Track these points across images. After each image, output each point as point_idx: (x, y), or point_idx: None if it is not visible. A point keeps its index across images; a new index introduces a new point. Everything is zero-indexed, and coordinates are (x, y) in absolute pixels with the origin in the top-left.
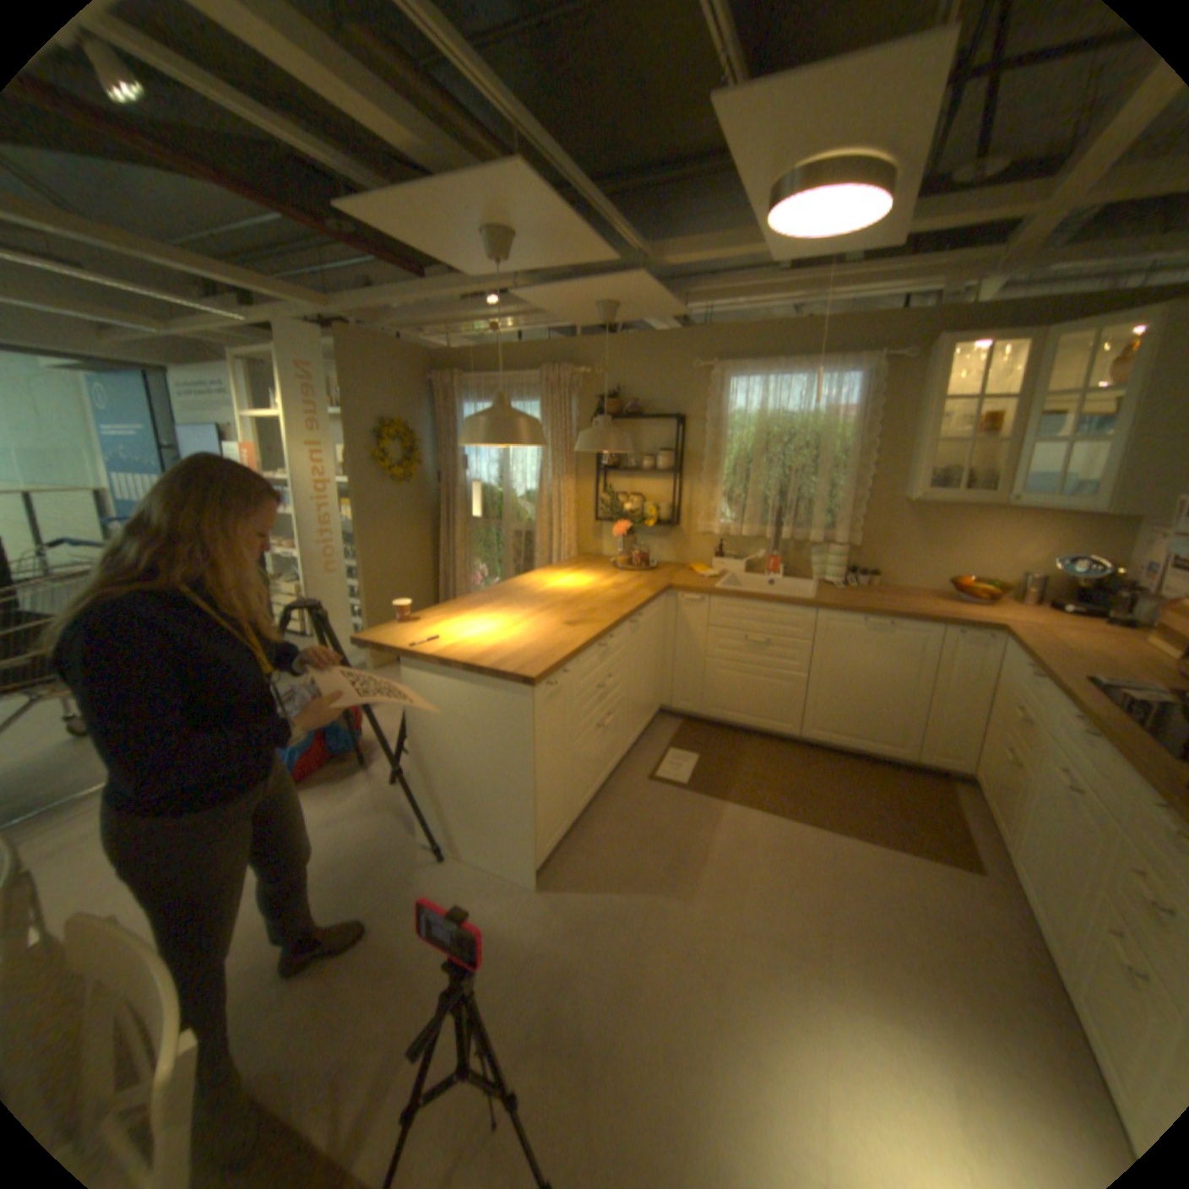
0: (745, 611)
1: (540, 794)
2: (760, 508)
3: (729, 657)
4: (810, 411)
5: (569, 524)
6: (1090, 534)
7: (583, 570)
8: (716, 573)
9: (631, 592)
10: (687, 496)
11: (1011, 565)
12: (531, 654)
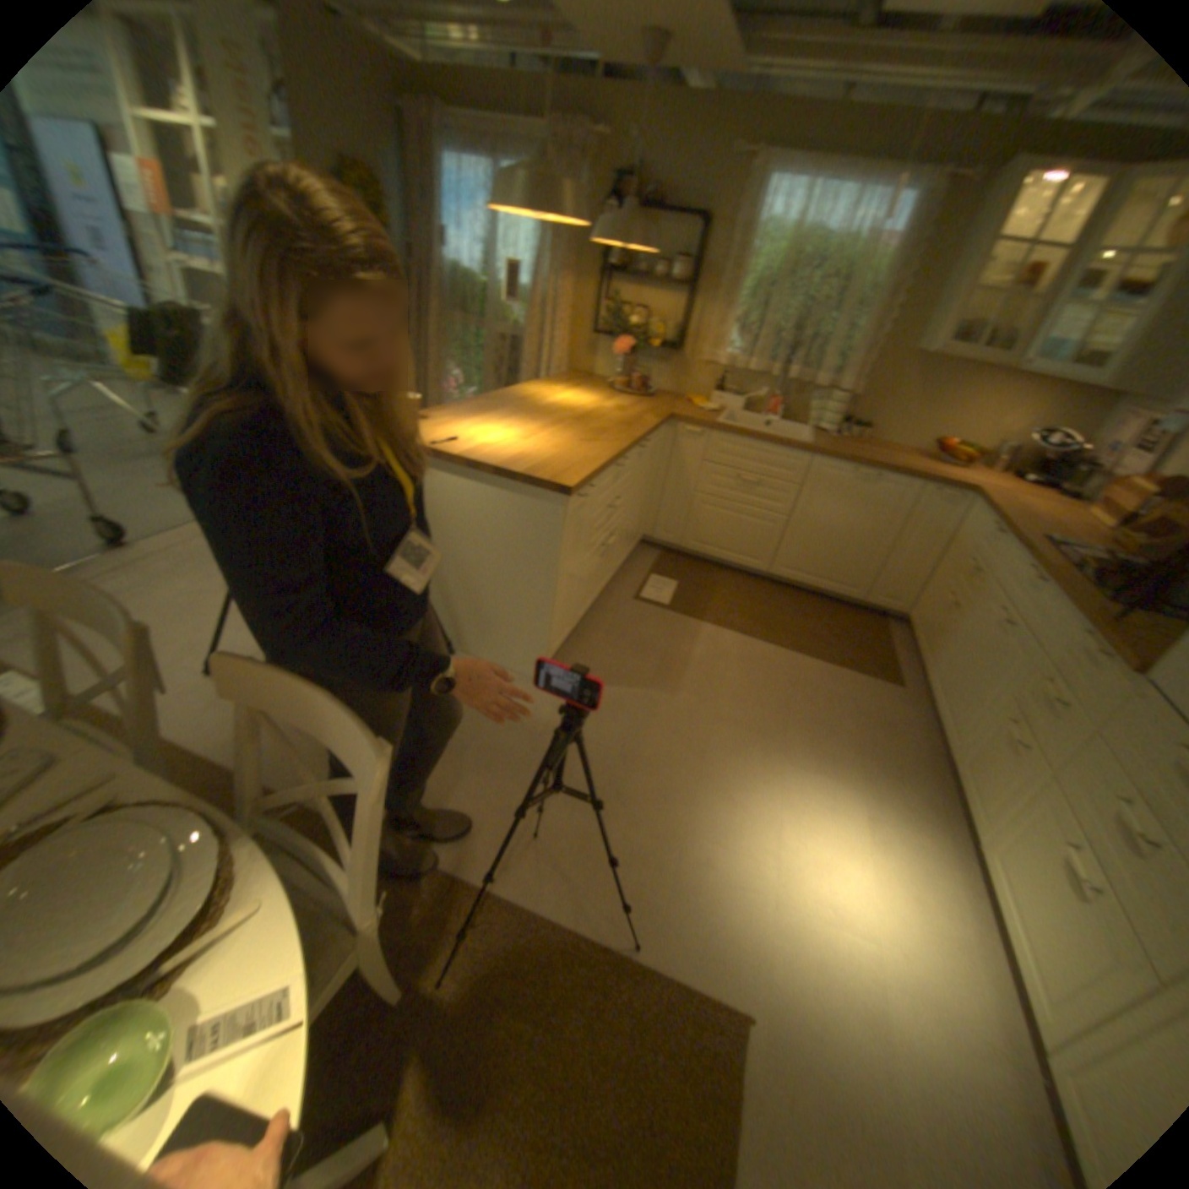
0: (744, 450)
1: (559, 599)
2: (774, 342)
3: (719, 494)
4: (851, 233)
5: (564, 333)
6: (1070, 410)
7: (581, 388)
8: (717, 408)
9: (638, 417)
10: (698, 317)
11: (991, 432)
12: (561, 465)
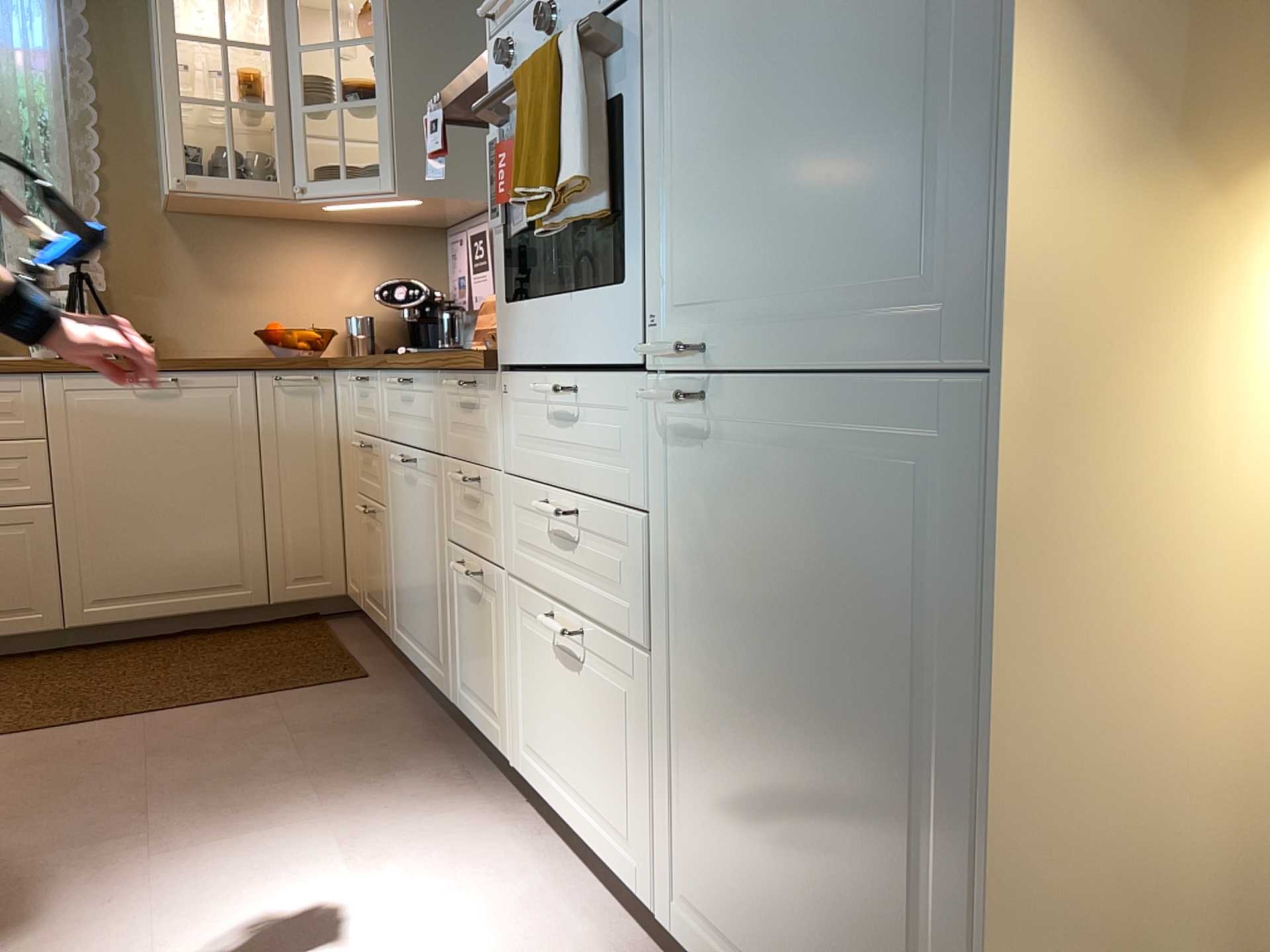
0: None
1: None
2: None
3: None
4: None
5: None
6: (403, 262)
7: None
8: None
9: None
10: None
11: (329, 310)
12: None
